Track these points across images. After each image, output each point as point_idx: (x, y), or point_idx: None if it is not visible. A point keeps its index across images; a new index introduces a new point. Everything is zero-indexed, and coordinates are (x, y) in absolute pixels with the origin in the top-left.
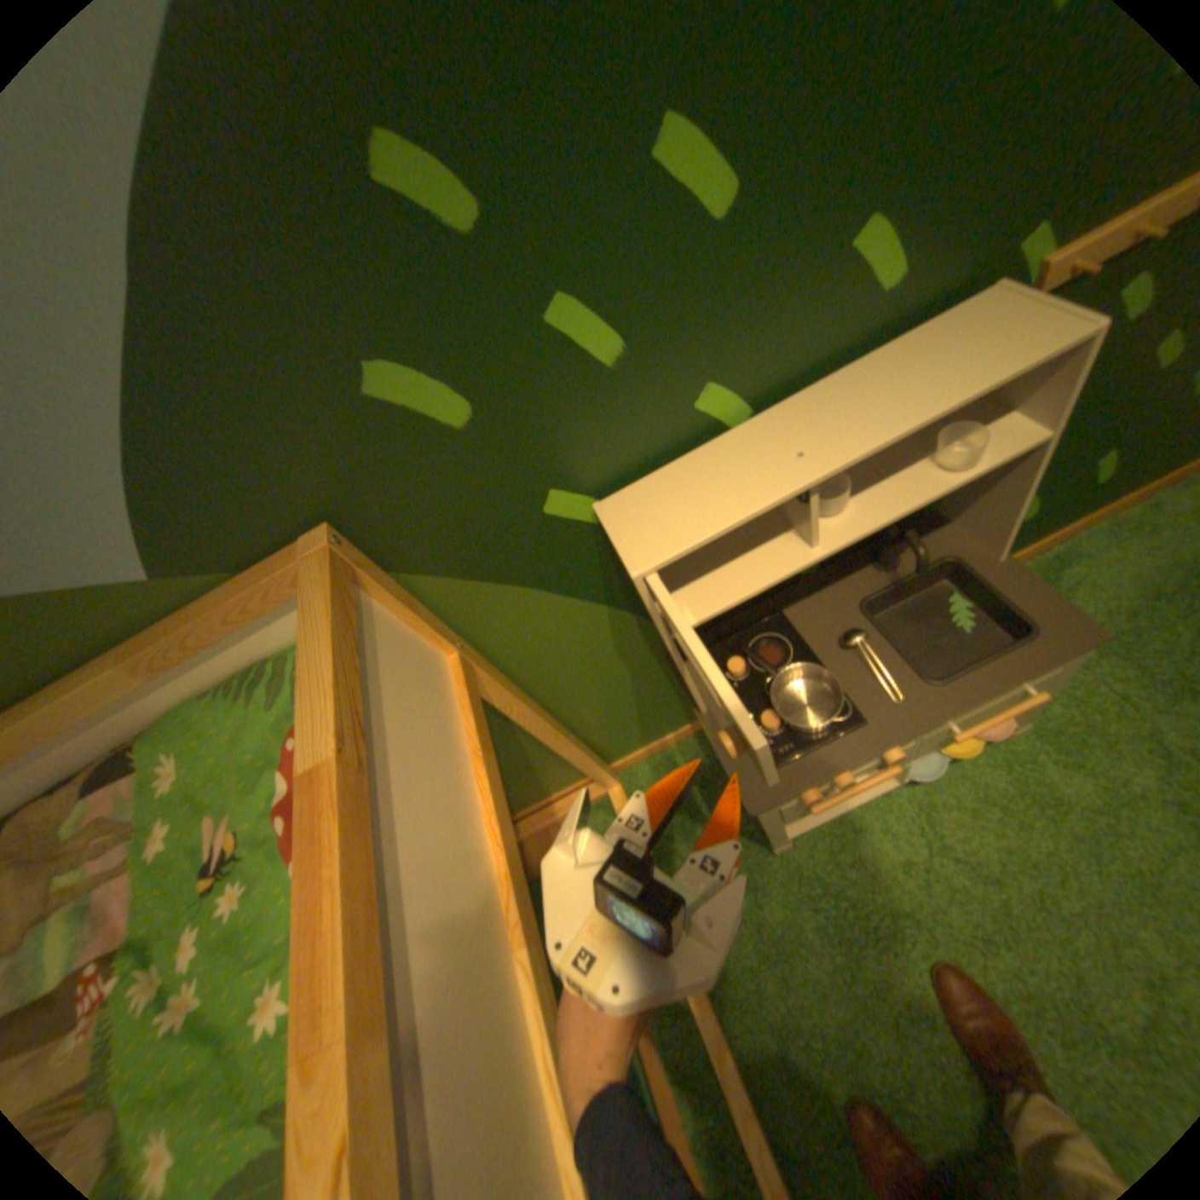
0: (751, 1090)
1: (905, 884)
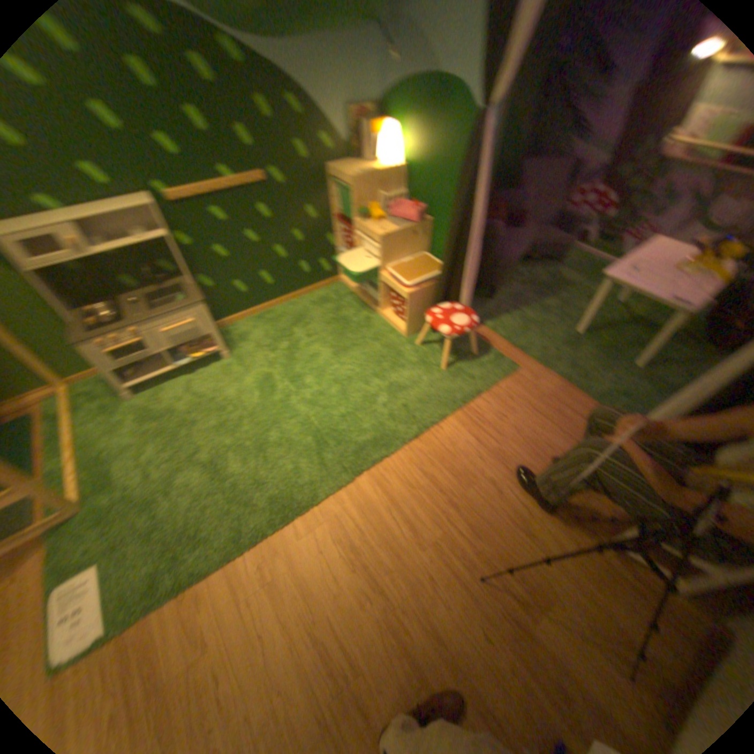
0: (76, 471)
1: (169, 403)
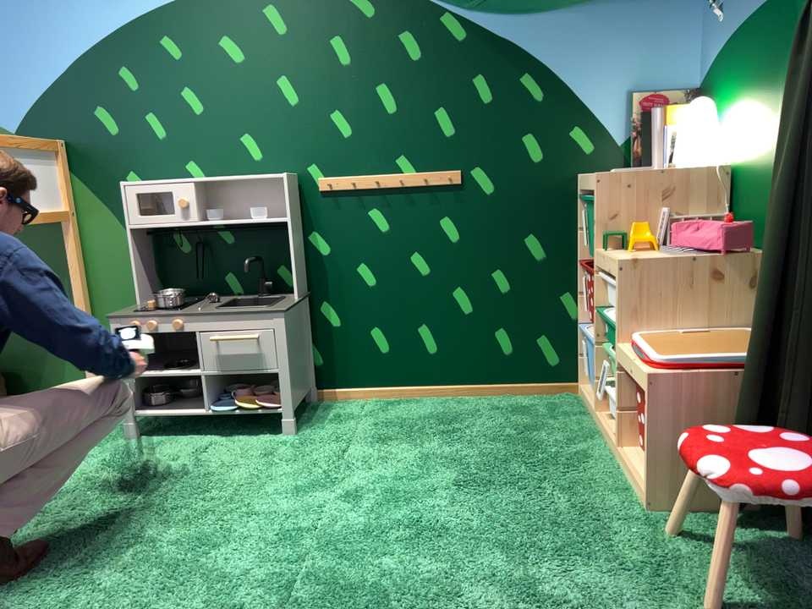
0: None
1: (162, 459)
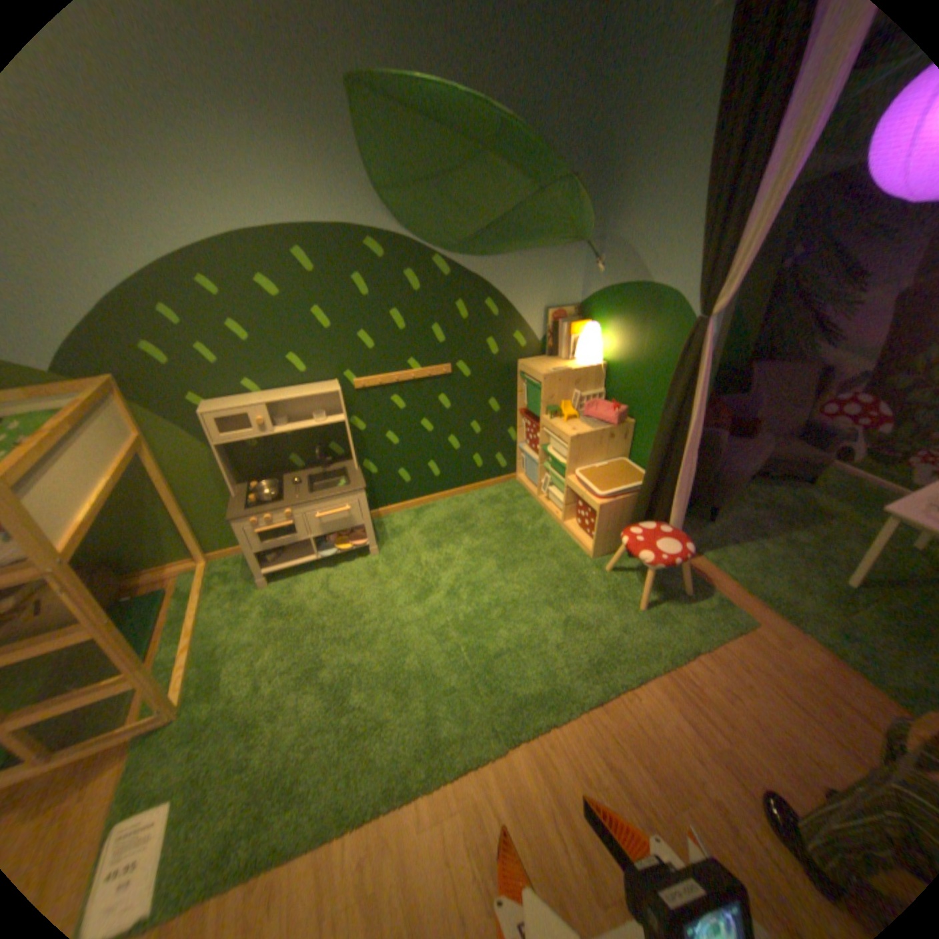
0: (188, 664)
1: (303, 599)
